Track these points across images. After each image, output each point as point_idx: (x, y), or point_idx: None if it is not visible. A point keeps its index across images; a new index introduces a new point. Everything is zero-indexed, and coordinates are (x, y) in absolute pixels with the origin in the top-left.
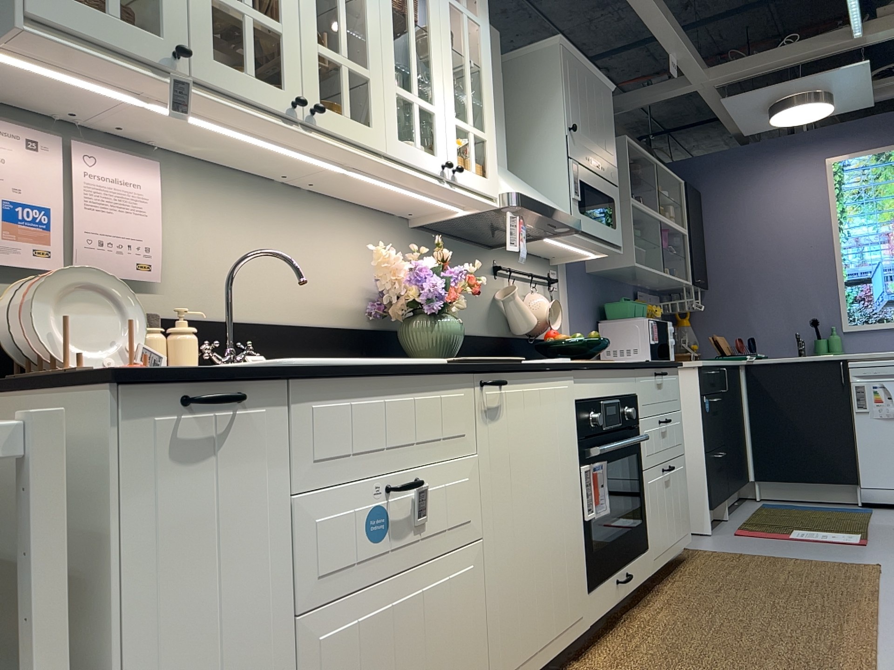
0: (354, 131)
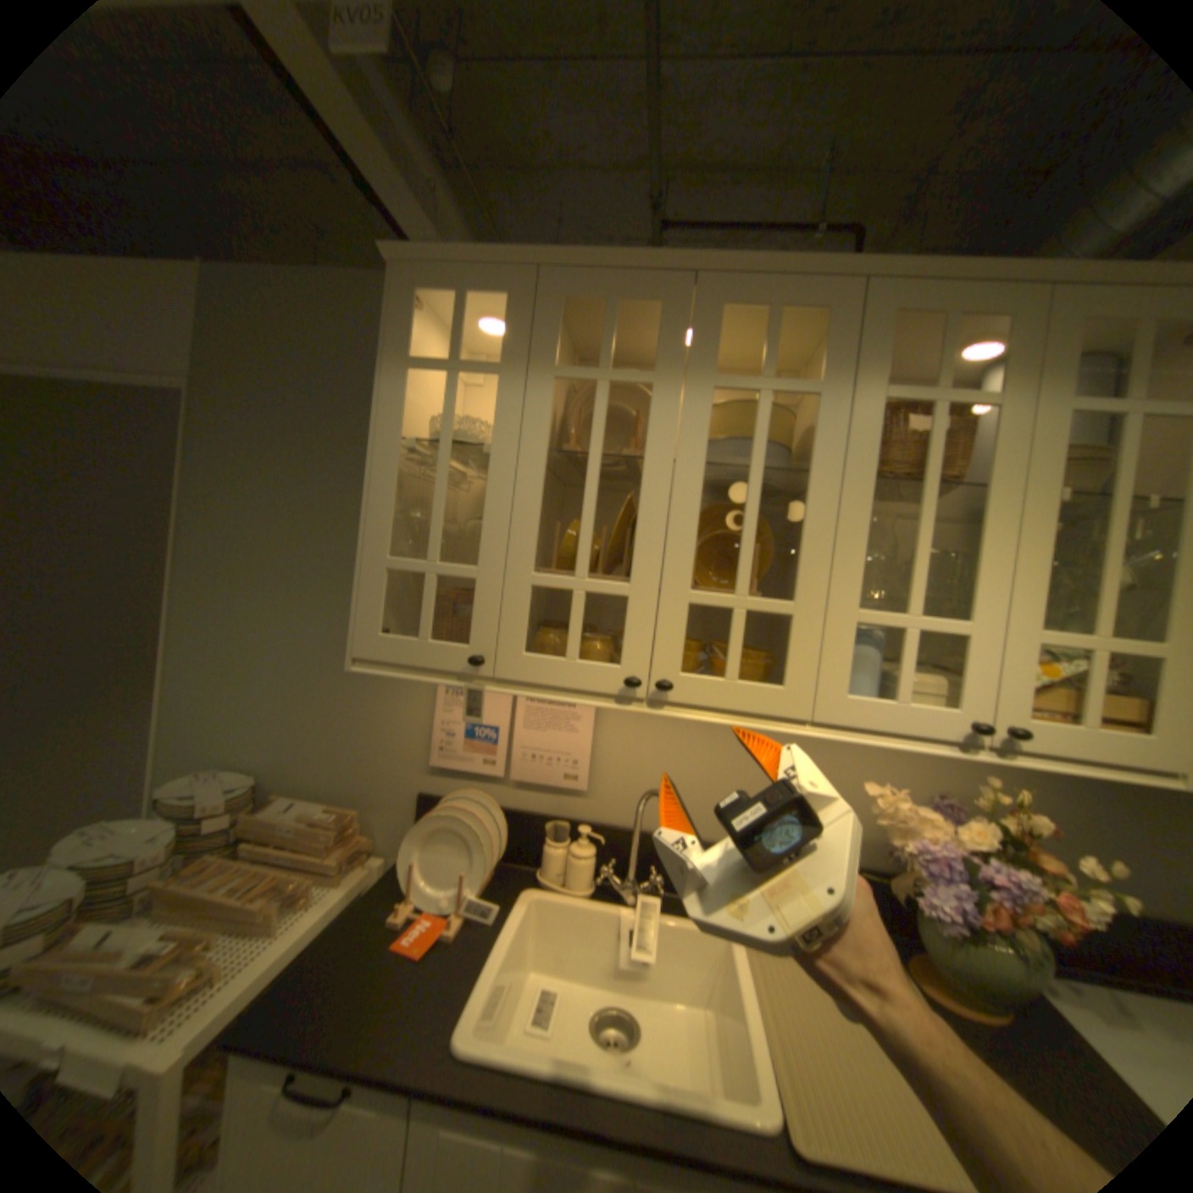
0: (742, 697)
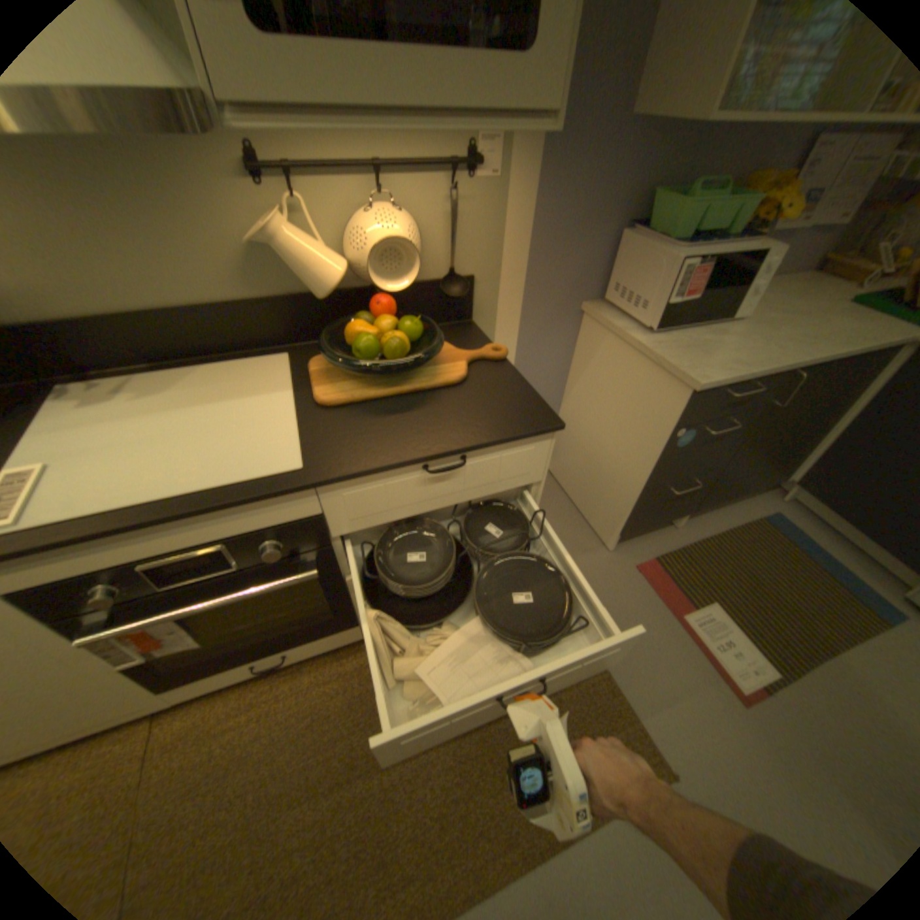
0: None
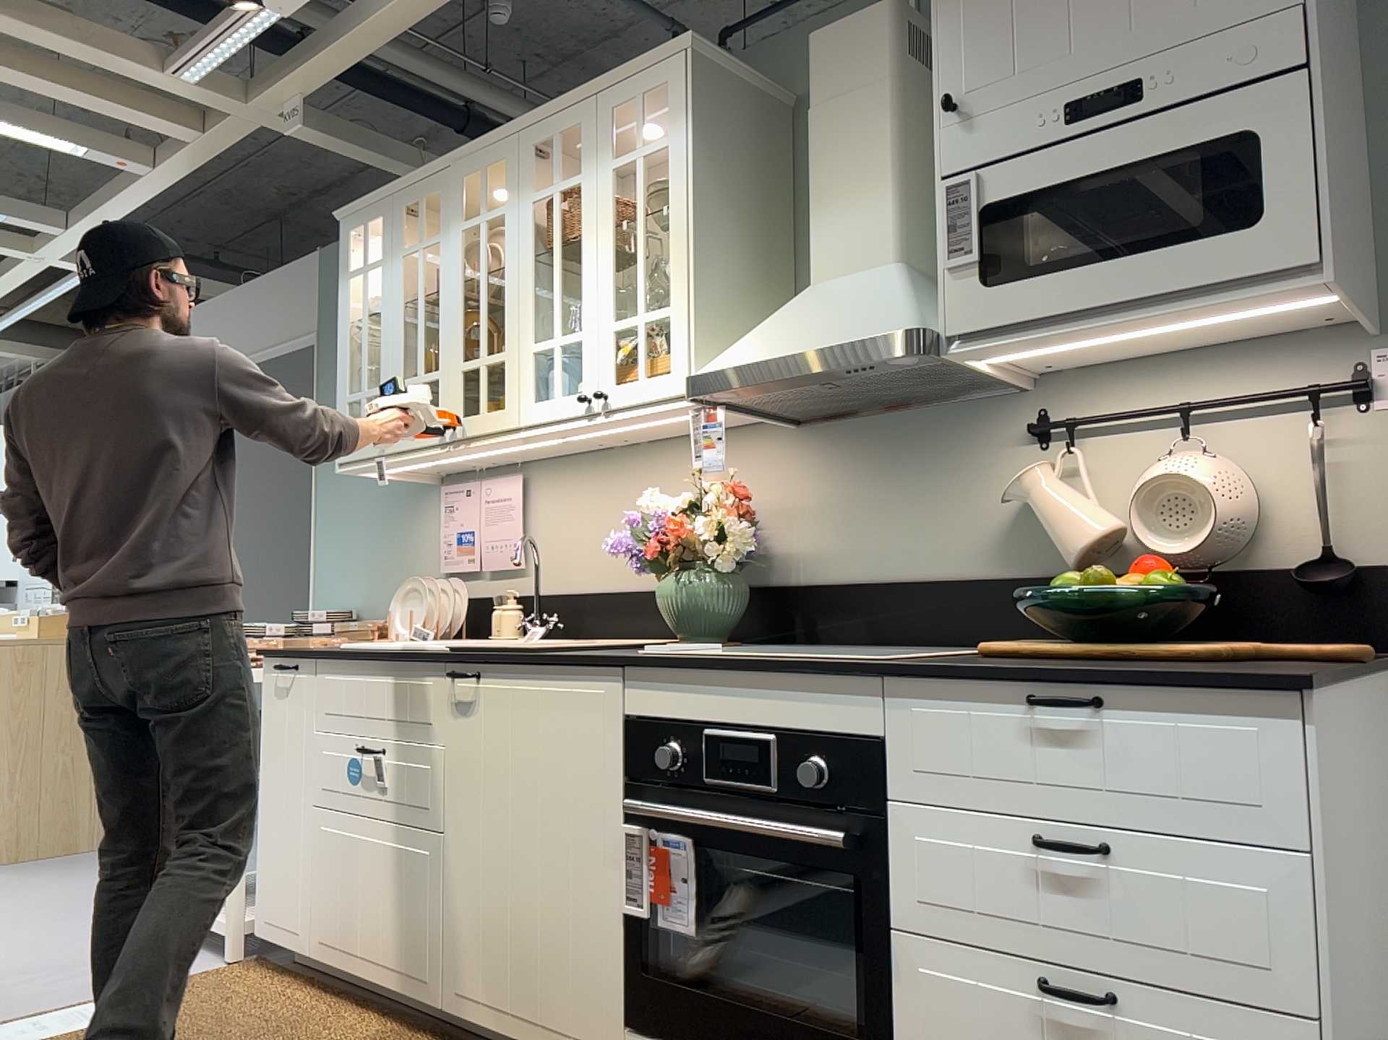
0: (487, 423)
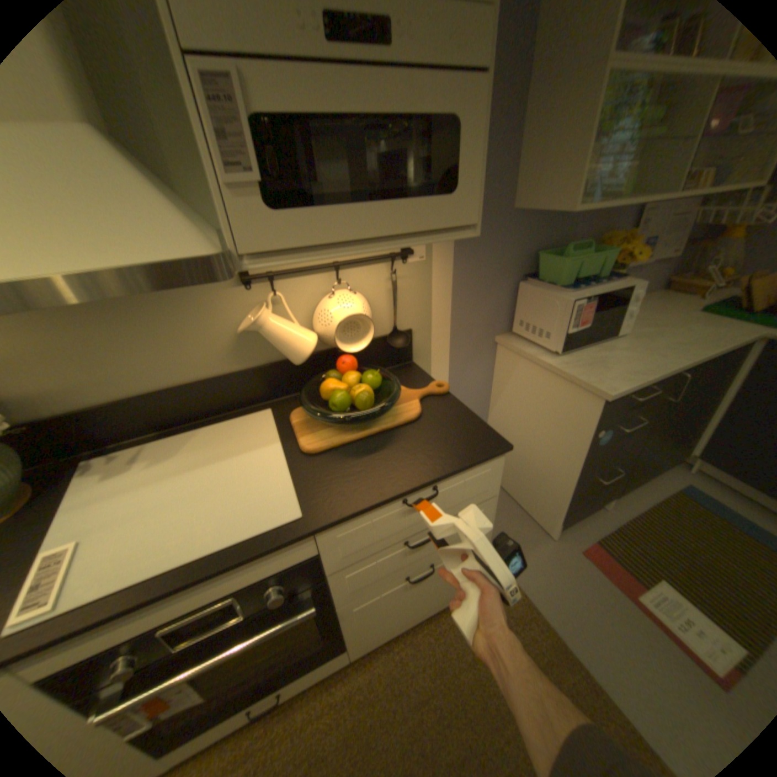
0: None
